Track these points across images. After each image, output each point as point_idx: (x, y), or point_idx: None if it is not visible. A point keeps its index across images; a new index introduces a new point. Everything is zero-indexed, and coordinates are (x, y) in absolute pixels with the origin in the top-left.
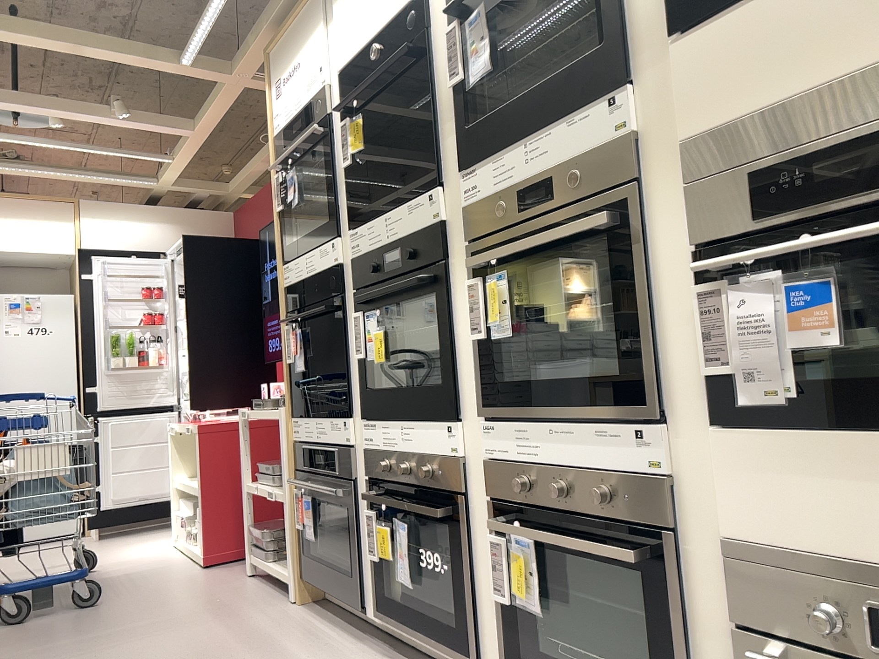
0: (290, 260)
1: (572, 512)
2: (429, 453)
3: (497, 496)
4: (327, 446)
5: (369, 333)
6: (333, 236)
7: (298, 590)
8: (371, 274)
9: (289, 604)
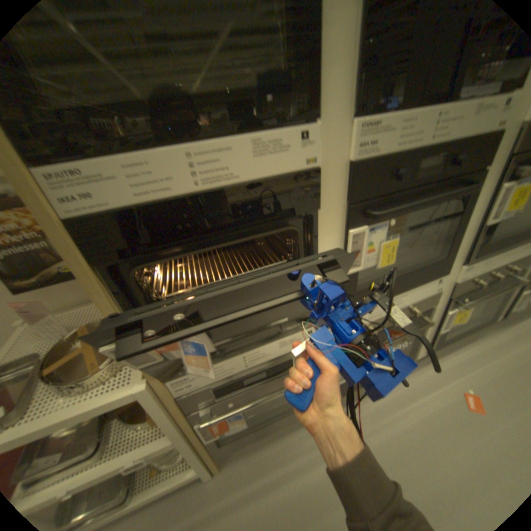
0: (78, 152)
1: (494, 281)
2: (418, 300)
3: (459, 295)
4: (271, 361)
5: (375, 244)
6: (306, 118)
7: (216, 468)
8: (394, 182)
9: (212, 482)
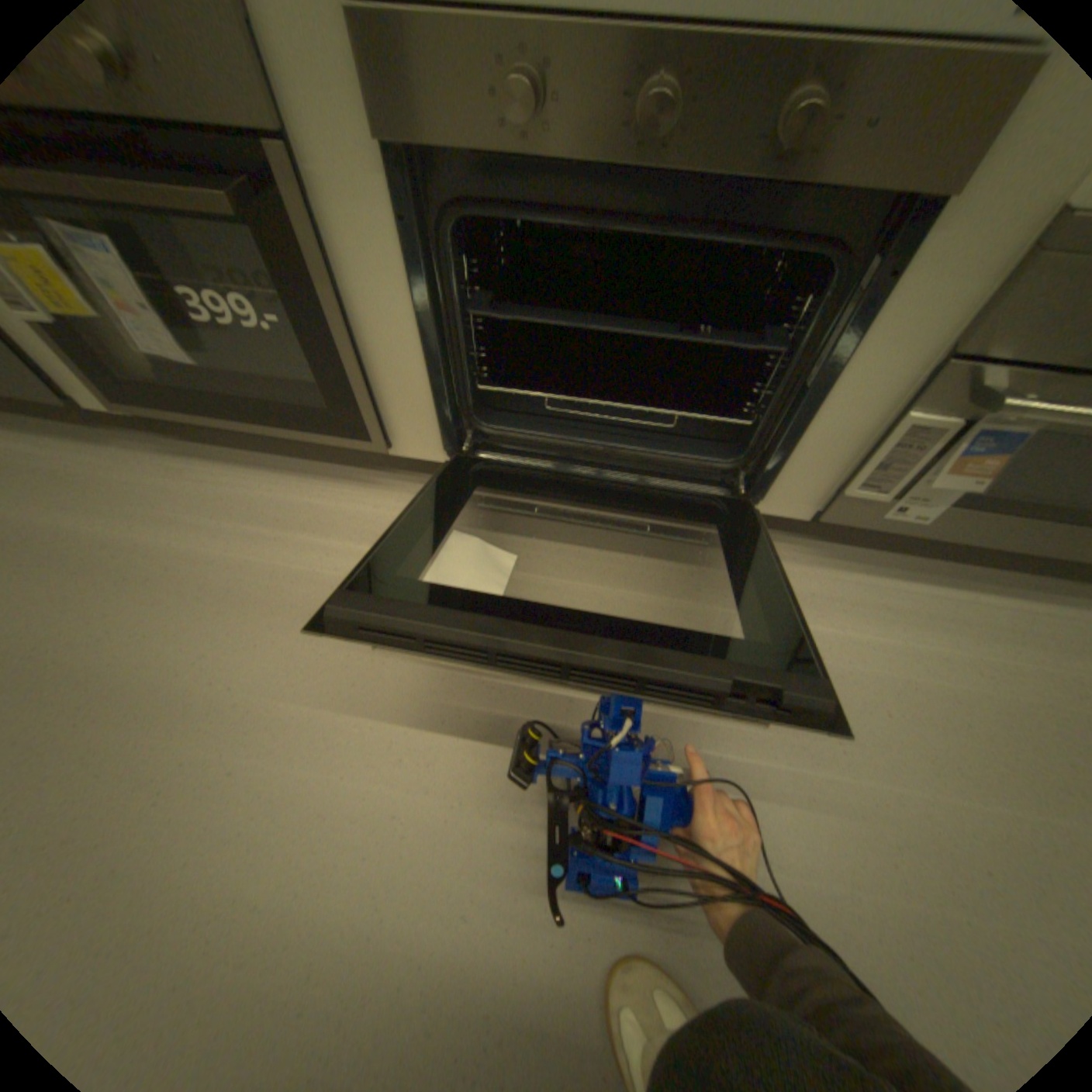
0: None
1: (670, 167)
2: None
3: (415, 132)
4: None
5: None
6: None
7: None
8: None
9: None
